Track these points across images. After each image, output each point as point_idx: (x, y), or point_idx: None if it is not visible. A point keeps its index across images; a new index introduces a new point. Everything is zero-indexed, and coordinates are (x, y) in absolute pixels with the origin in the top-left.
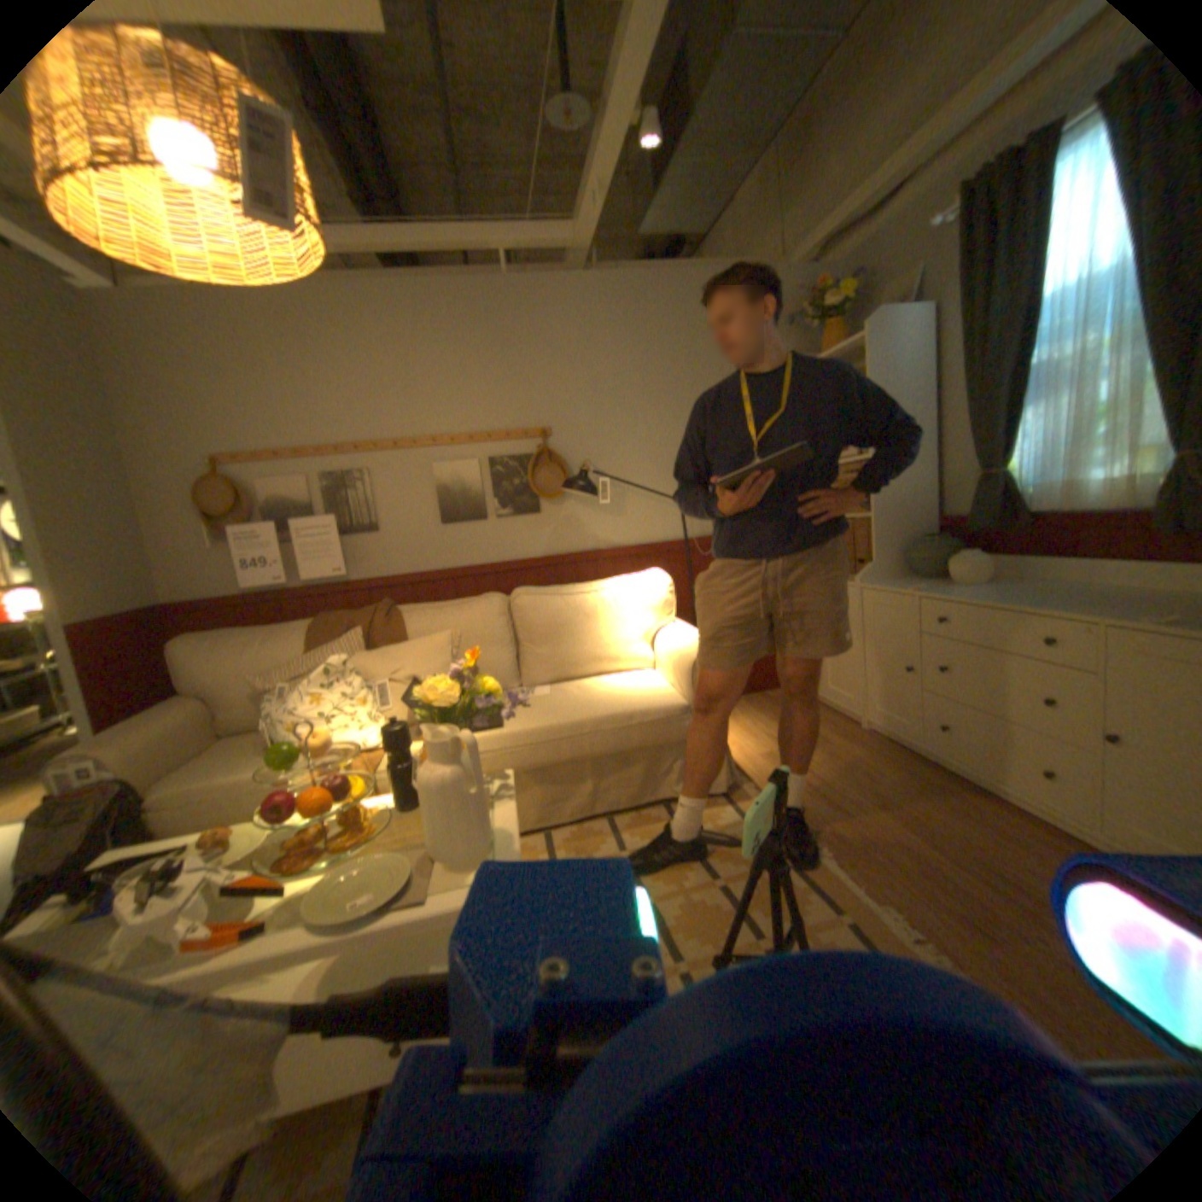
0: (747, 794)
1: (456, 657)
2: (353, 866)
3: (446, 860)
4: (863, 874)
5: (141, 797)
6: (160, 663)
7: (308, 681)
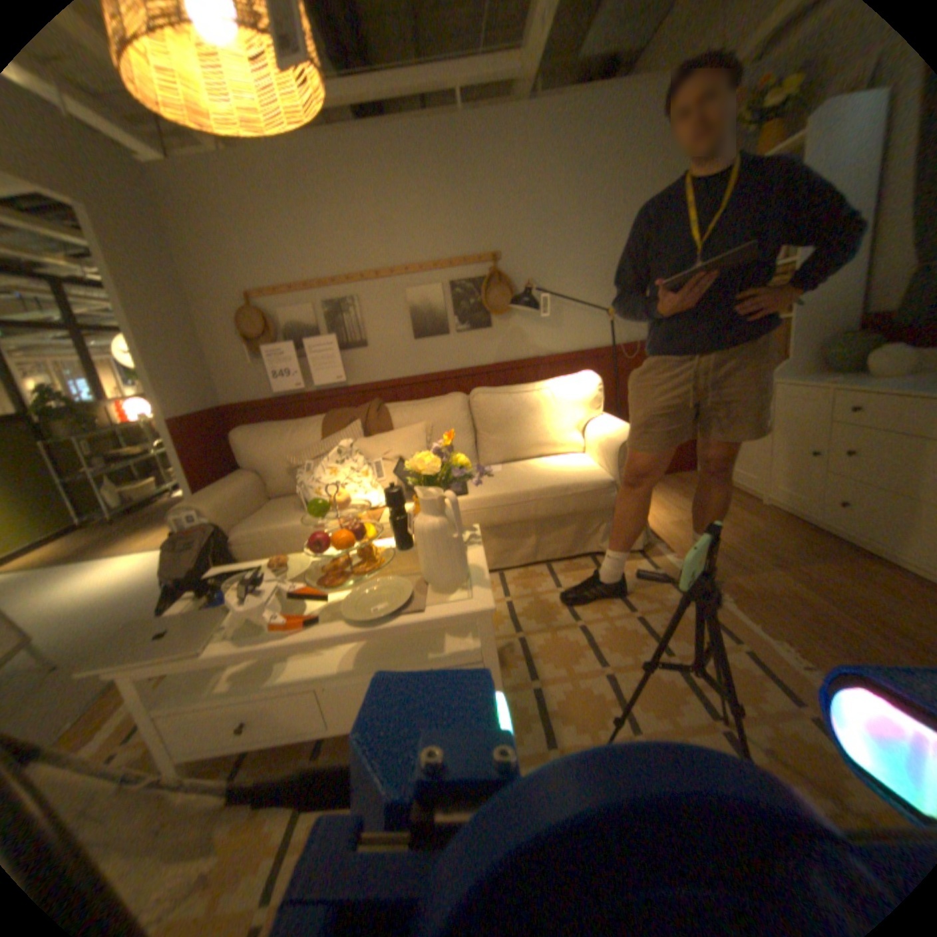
0: (660, 551)
1: (430, 442)
2: (372, 583)
3: (436, 582)
4: (760, 615)
5: (227, 534)
6: (226, 445)
7: (327, 457)
